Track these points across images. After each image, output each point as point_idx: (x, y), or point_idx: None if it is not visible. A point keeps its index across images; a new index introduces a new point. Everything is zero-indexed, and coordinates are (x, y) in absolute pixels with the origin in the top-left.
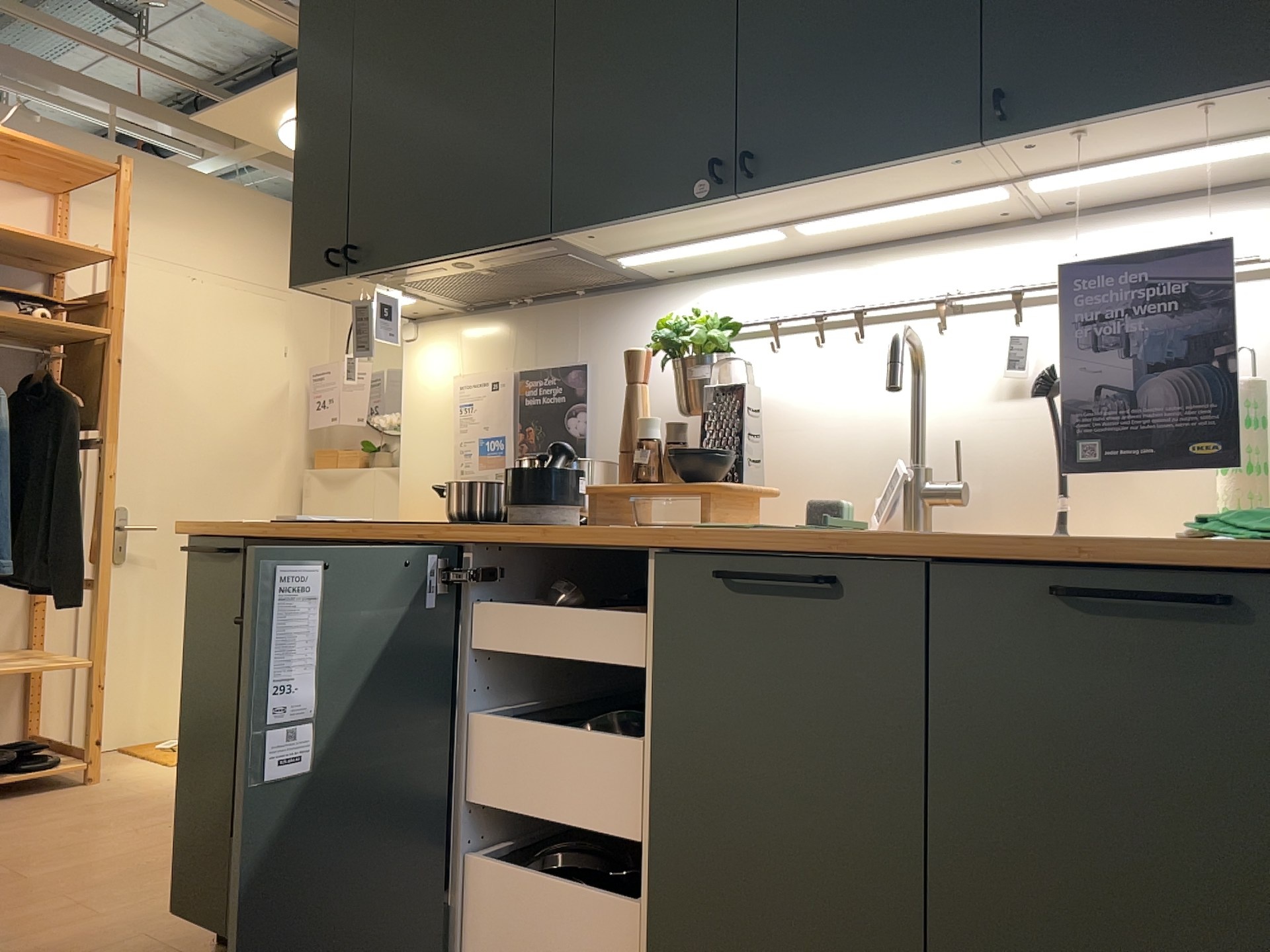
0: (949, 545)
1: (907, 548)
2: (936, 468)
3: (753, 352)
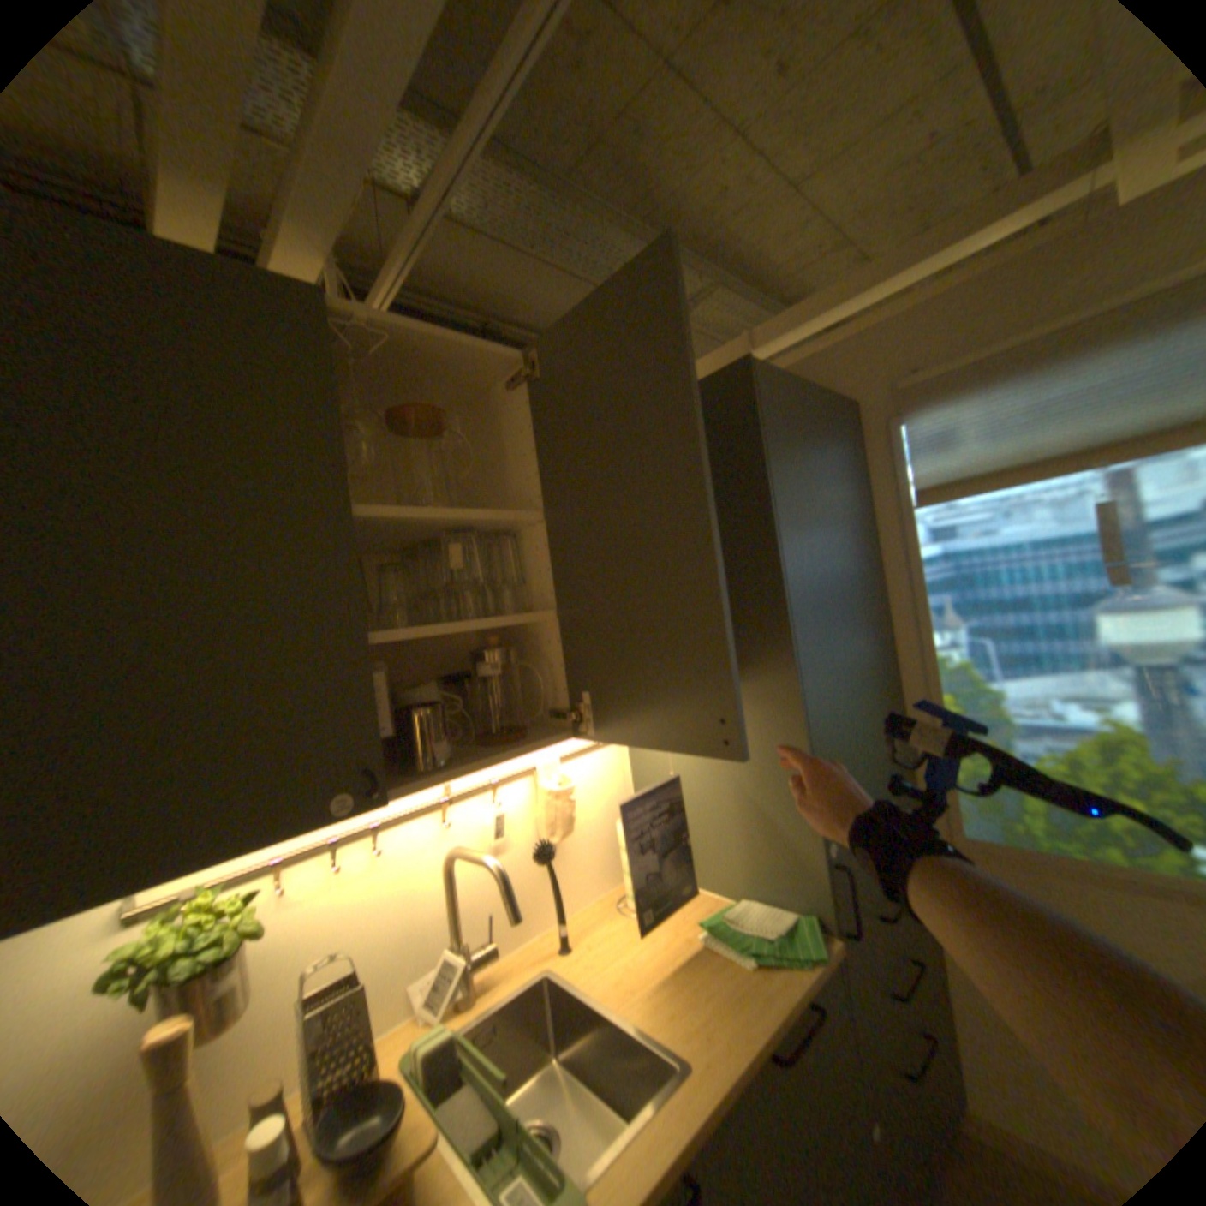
0: (744, 1083)
1: (725, 1107)
2: (465, 939)
3: (248, 906)
